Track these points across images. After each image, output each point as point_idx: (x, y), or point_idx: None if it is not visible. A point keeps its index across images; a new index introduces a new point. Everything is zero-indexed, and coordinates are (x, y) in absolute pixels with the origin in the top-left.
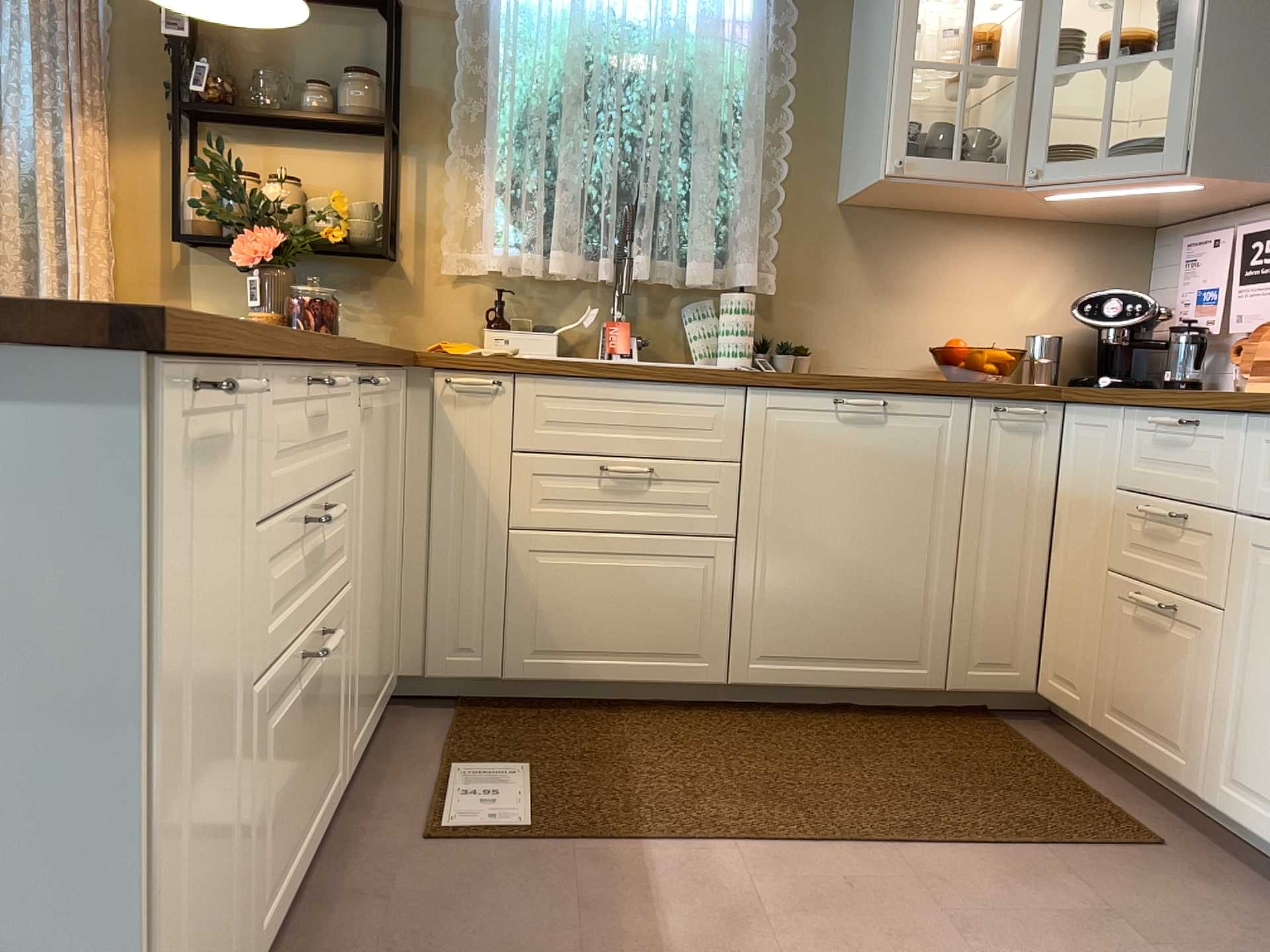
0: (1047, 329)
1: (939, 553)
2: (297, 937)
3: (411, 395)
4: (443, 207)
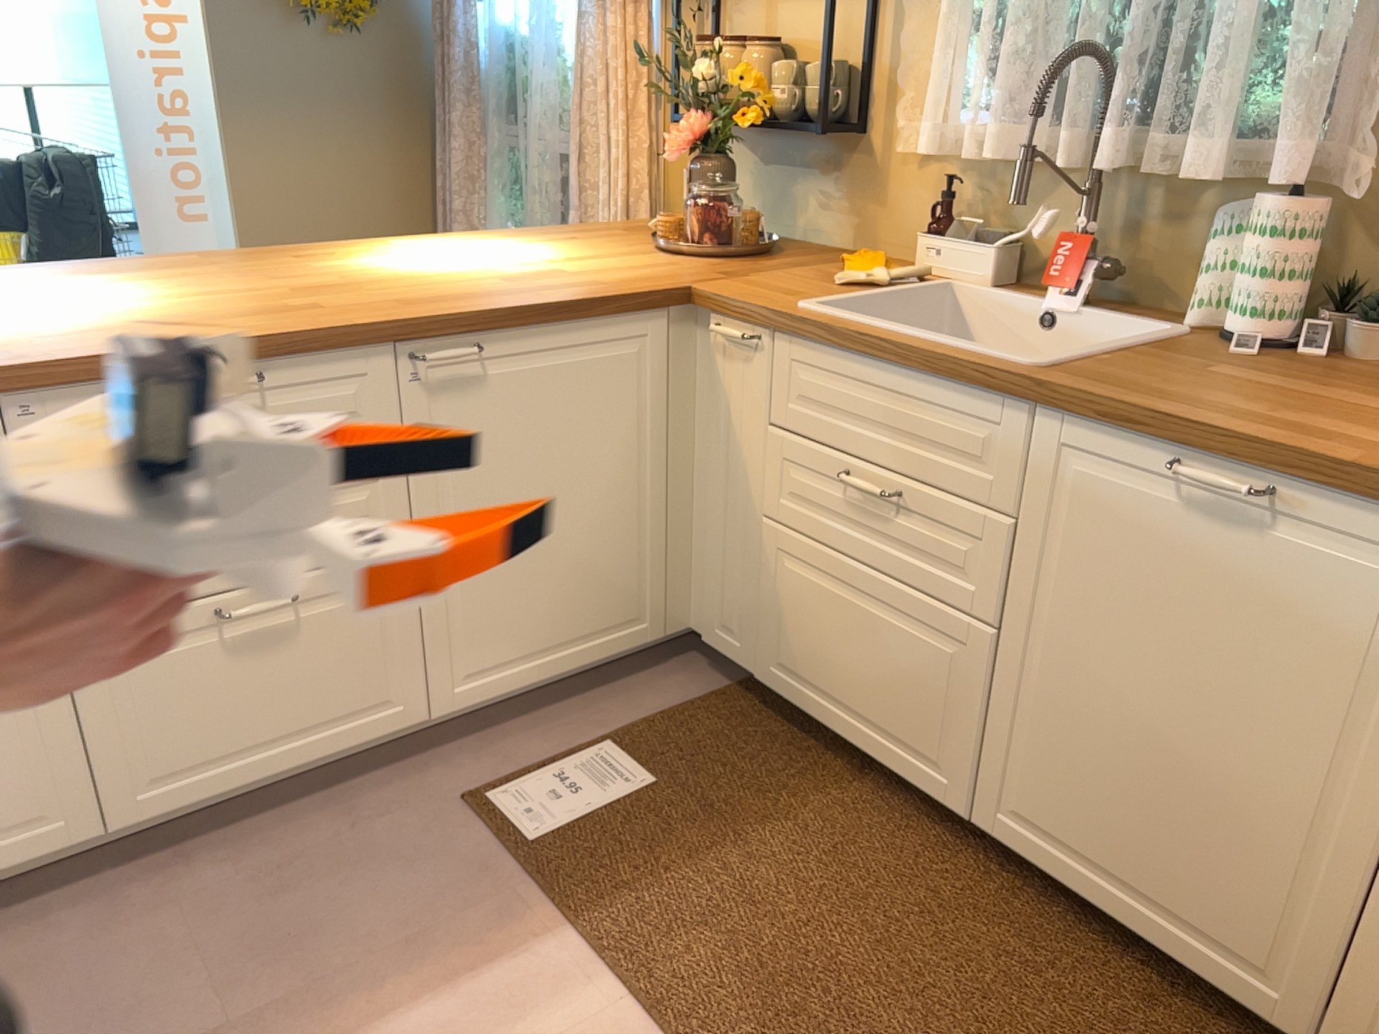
0: None
1: (1342, 816)
2: (287, 815)
3: (700, 334)
4: (912, 59)
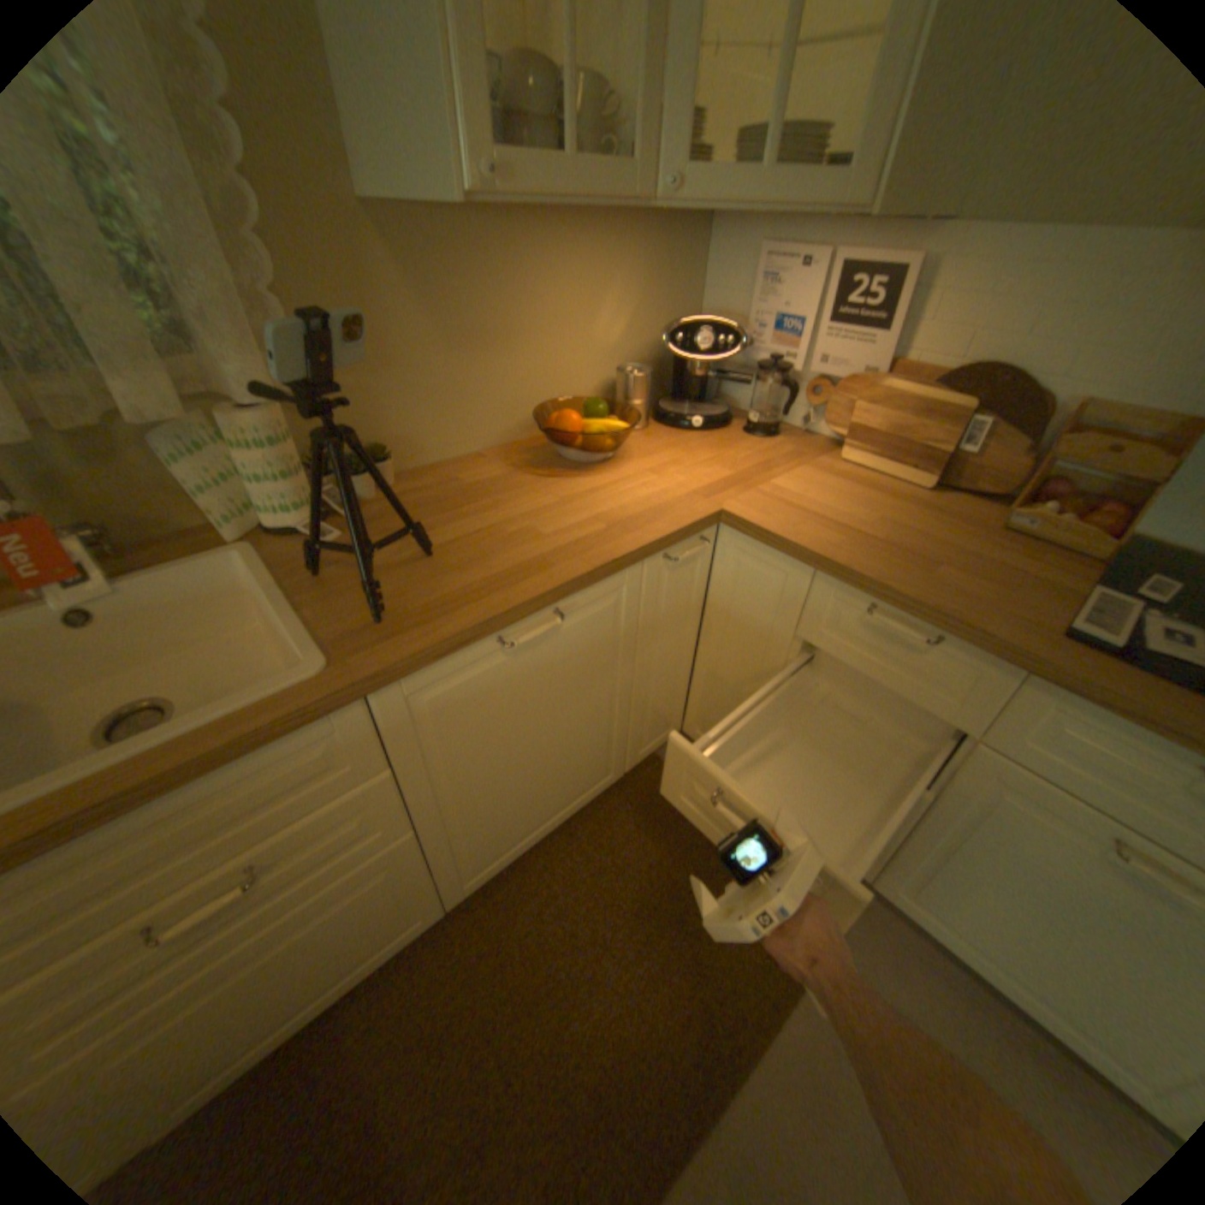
0: (625, 351)
1: (618, 703)
2: None
3: None
4: None
